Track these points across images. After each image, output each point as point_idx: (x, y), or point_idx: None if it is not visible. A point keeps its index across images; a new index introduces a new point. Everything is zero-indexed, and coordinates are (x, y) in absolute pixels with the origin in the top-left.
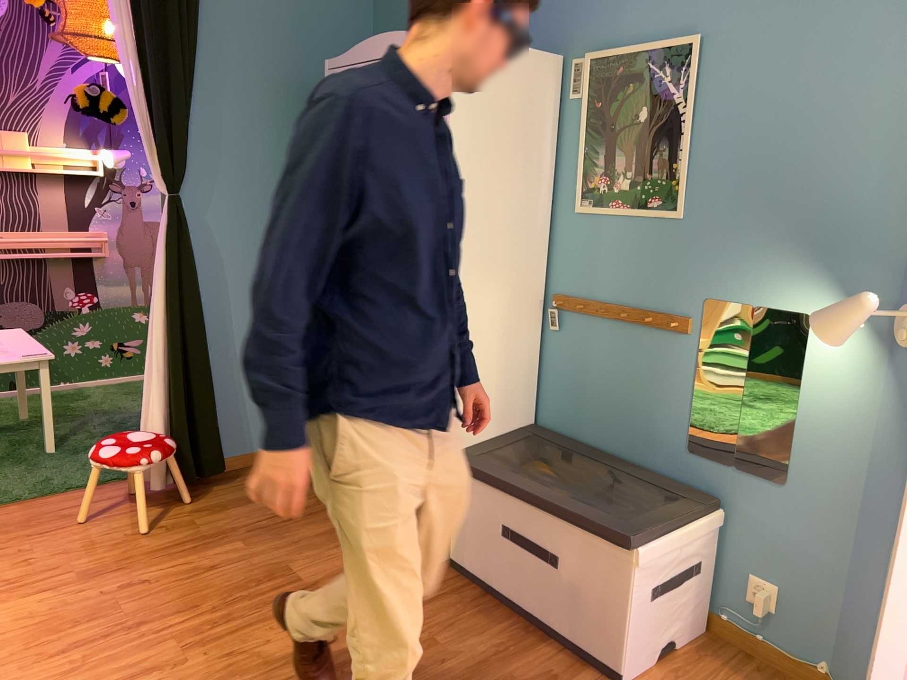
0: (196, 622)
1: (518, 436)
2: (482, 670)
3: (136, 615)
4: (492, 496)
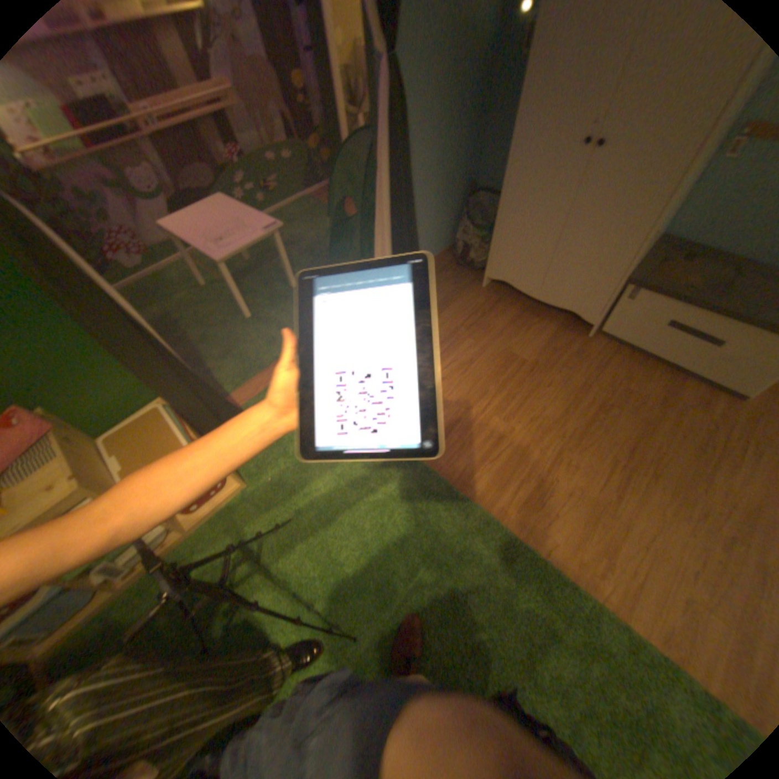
0: (495, 401)
1: (666, 250)
2: (666, 404)
3: (459, 402)
4: (670, 304)
